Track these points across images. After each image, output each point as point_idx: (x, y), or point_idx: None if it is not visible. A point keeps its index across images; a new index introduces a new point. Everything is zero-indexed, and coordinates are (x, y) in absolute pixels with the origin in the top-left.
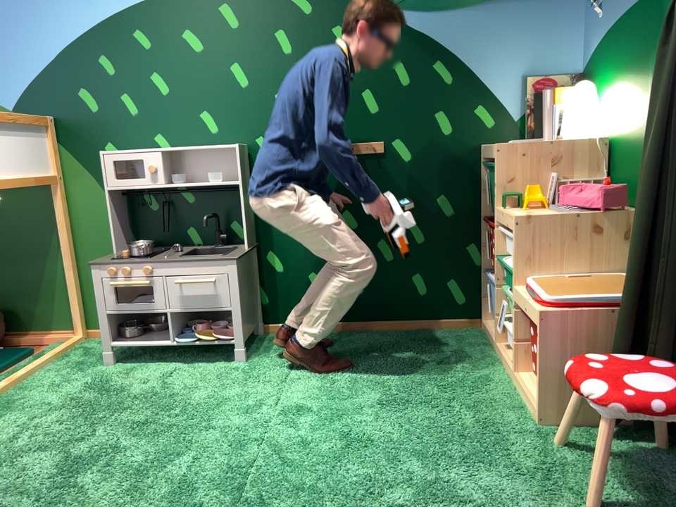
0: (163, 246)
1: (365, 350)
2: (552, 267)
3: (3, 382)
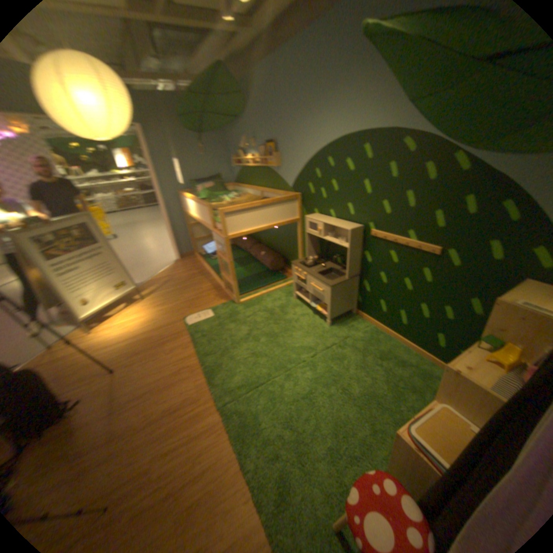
0: (327, 259)
1: (382, 356)
2: (464, 414)
3: (266, 291)
